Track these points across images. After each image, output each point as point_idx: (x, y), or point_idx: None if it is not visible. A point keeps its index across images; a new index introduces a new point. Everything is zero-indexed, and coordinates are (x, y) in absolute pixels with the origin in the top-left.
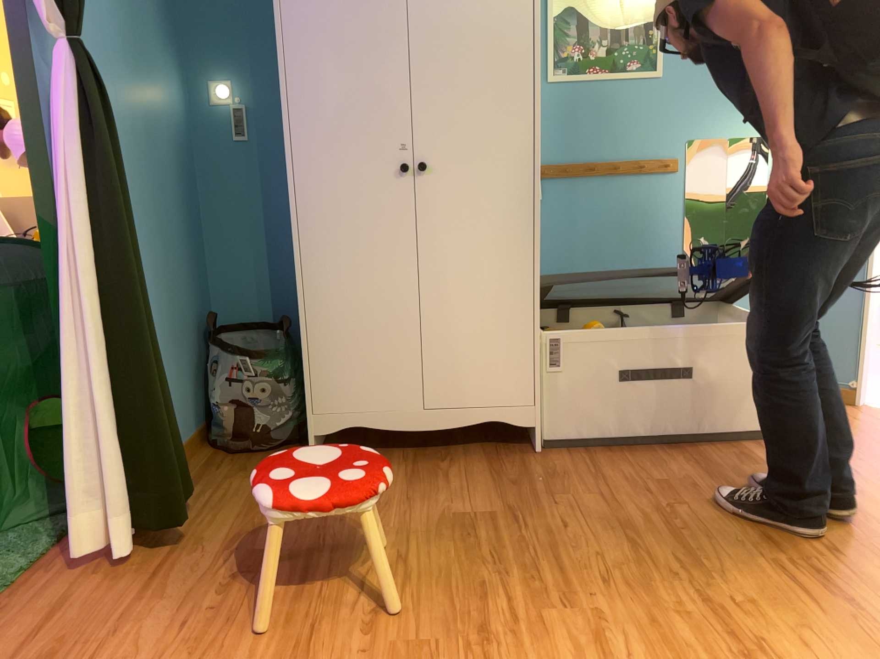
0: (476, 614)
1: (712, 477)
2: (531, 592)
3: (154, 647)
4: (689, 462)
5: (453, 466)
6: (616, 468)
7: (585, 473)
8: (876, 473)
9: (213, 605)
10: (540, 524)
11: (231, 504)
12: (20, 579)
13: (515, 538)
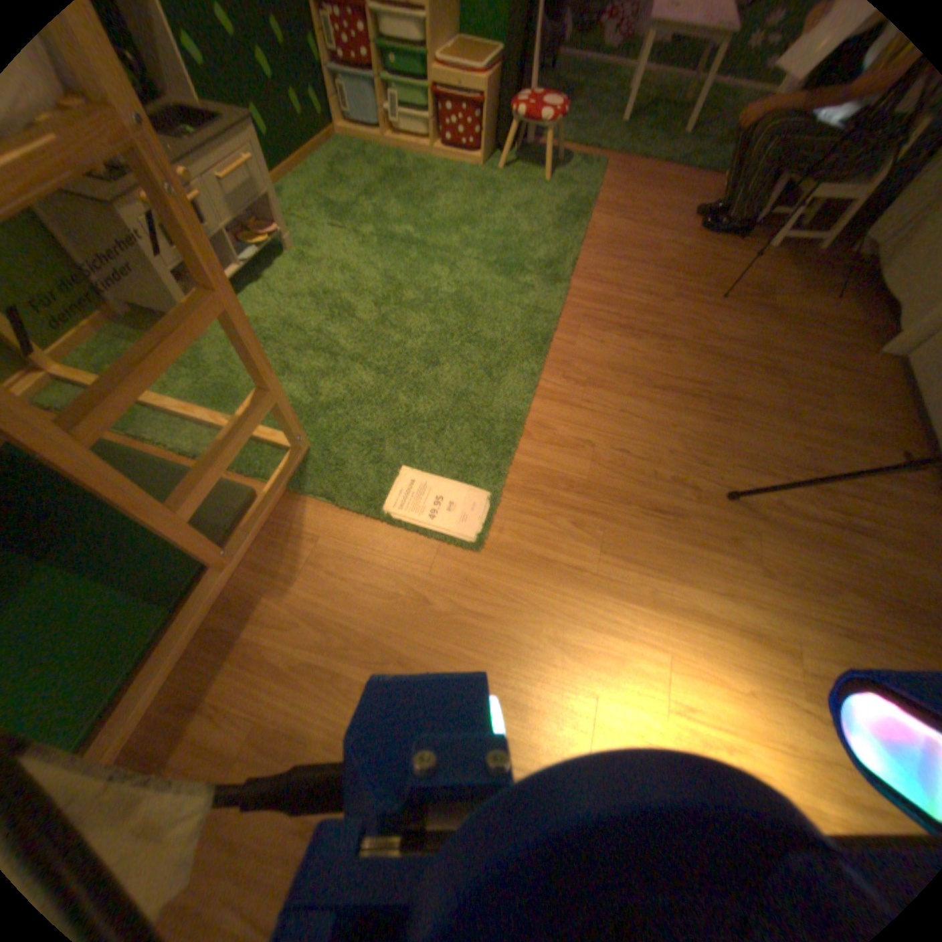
0: (672, 274)
1: (836, 434)
2: (686, 294)
3: (664, 203)
4: (866, 436)
5: (842, 309)
6: (847, 387)
7: (835, 366)
8: (854, 556)
9: (689, 215)
10: (756, 319)
11: (780, 225)
12: (713, 177)
13: (740, 305)
